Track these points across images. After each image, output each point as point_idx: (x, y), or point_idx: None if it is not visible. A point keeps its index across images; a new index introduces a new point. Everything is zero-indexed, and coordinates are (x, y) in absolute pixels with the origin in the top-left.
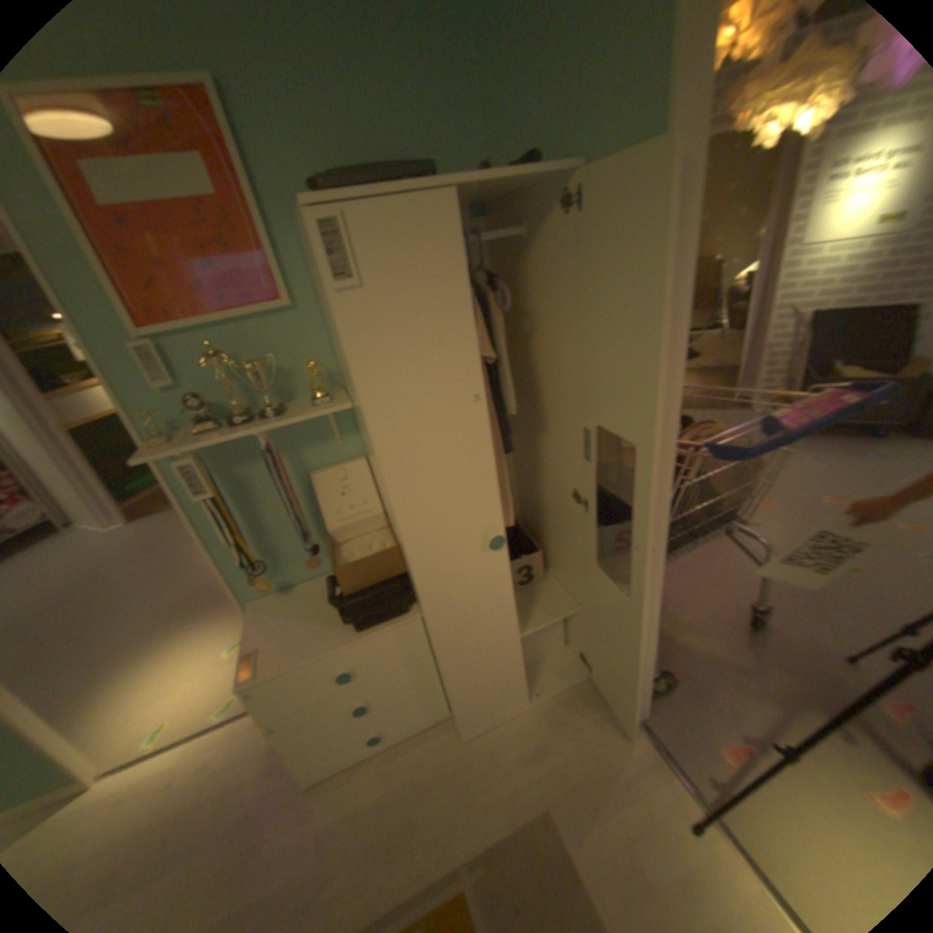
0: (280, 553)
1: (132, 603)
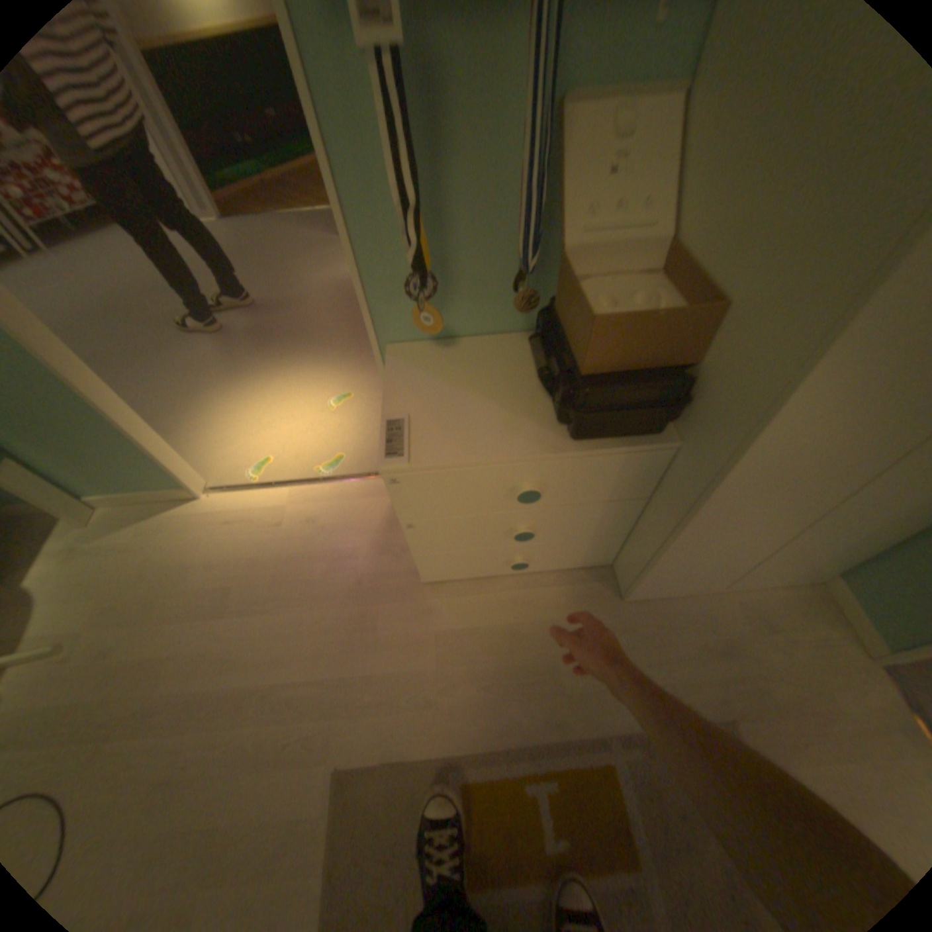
0: (450, 274)
1: (227, 315)
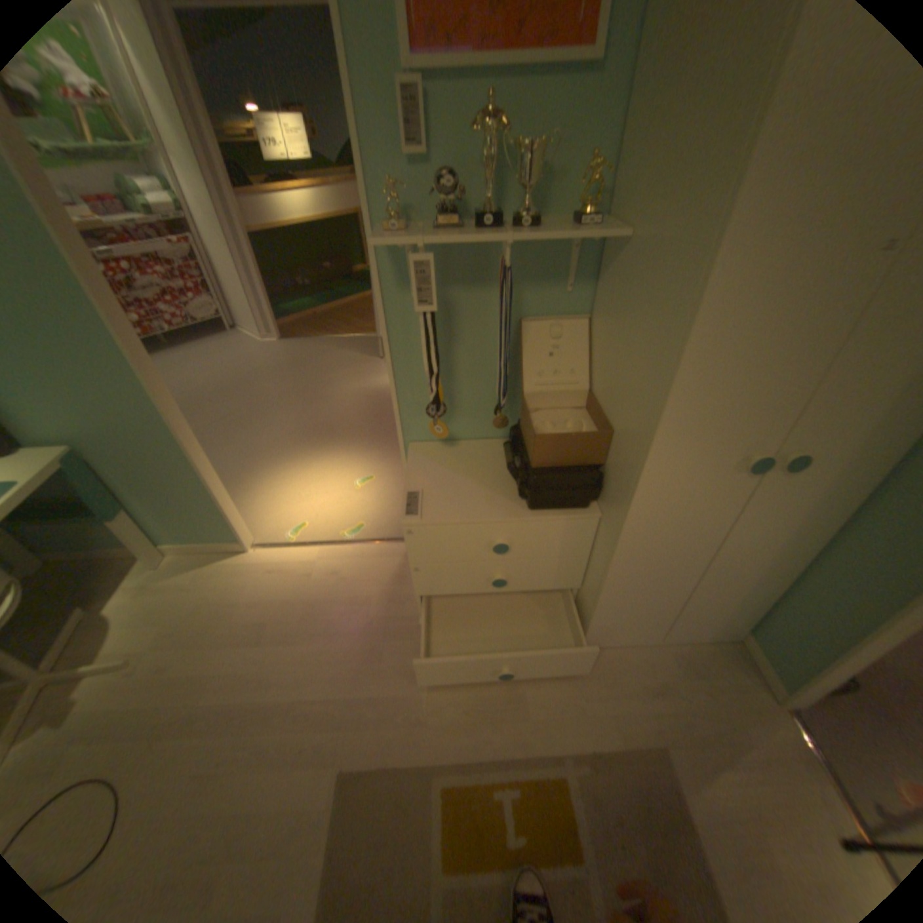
0: (455, 401)
1: (280, 412)
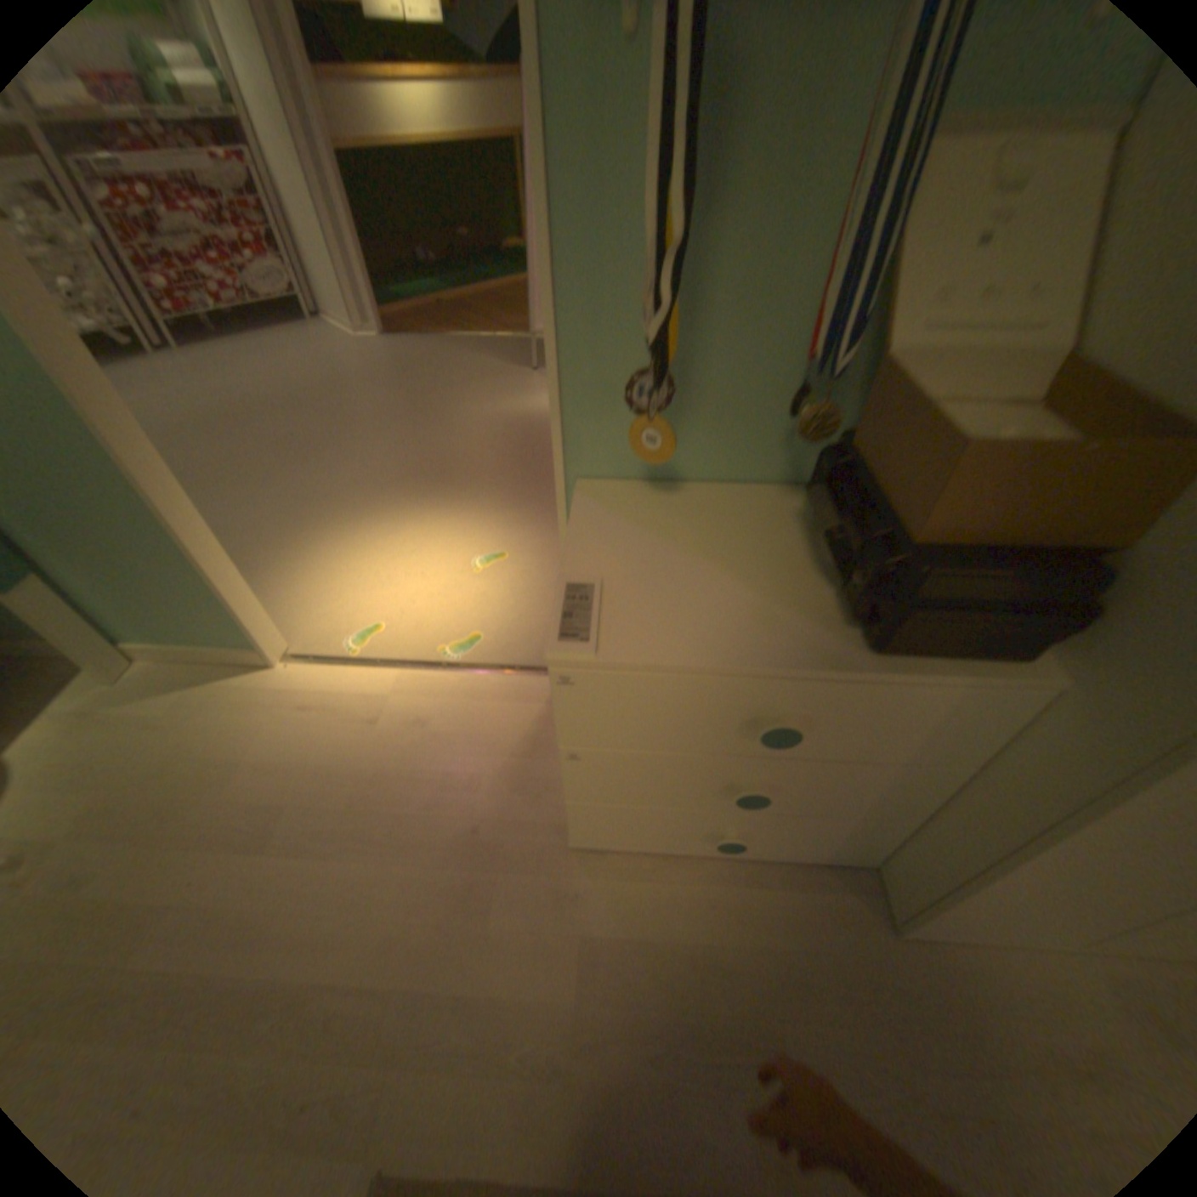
0: (693, 379)
1: (366, 437)
